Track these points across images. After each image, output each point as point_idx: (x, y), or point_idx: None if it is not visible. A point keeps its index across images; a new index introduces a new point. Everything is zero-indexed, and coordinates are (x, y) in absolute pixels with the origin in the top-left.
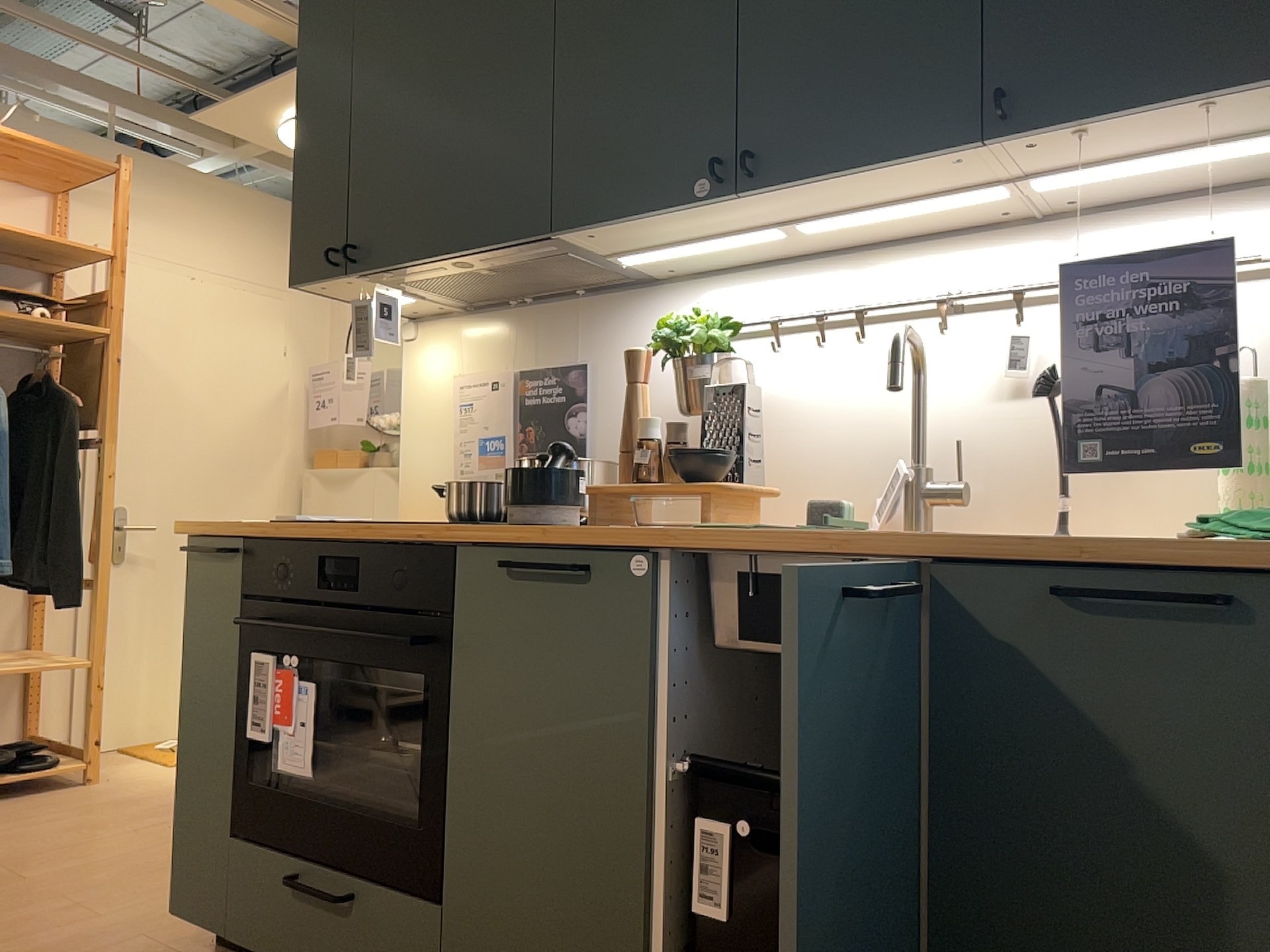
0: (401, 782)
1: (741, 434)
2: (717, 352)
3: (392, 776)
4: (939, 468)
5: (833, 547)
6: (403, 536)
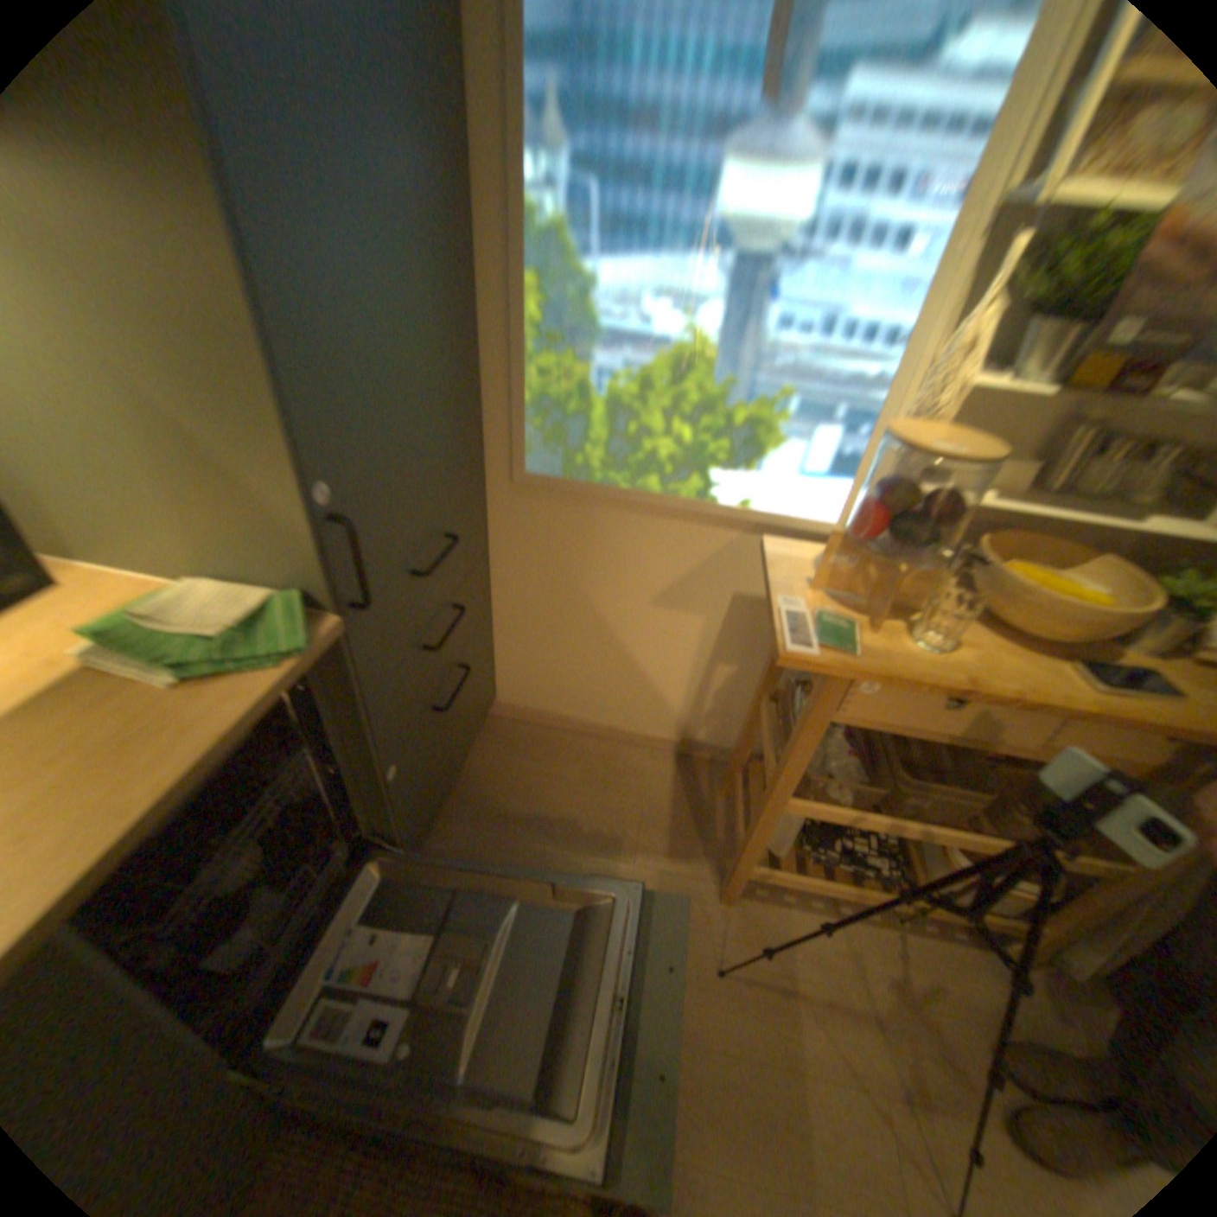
0: None
1: None
2: None
3: None
4: None
5: None
6: None
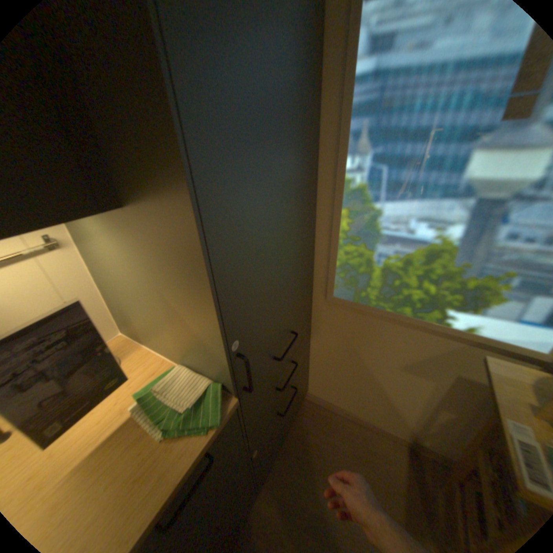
0: None
1: None
2: None
3: None
4: None
5: None
6: None
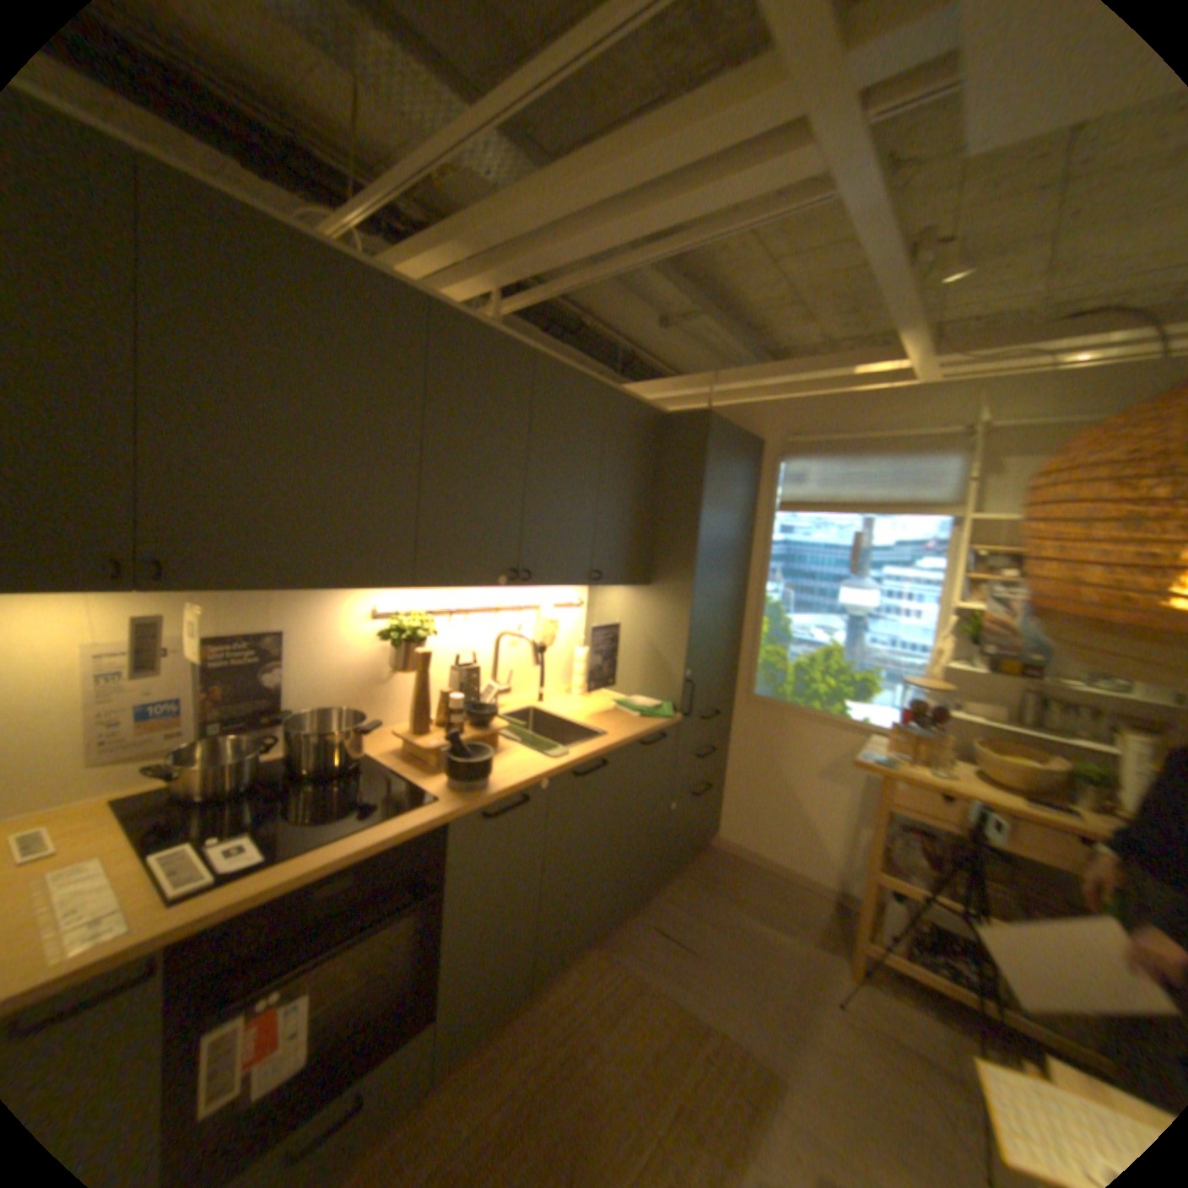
0: (367, 995)
1: (473, 690)
2: (422, 637)
3: (366, 996)
4: (497, 680)
5: (605, 751)
6: (402, 834)
